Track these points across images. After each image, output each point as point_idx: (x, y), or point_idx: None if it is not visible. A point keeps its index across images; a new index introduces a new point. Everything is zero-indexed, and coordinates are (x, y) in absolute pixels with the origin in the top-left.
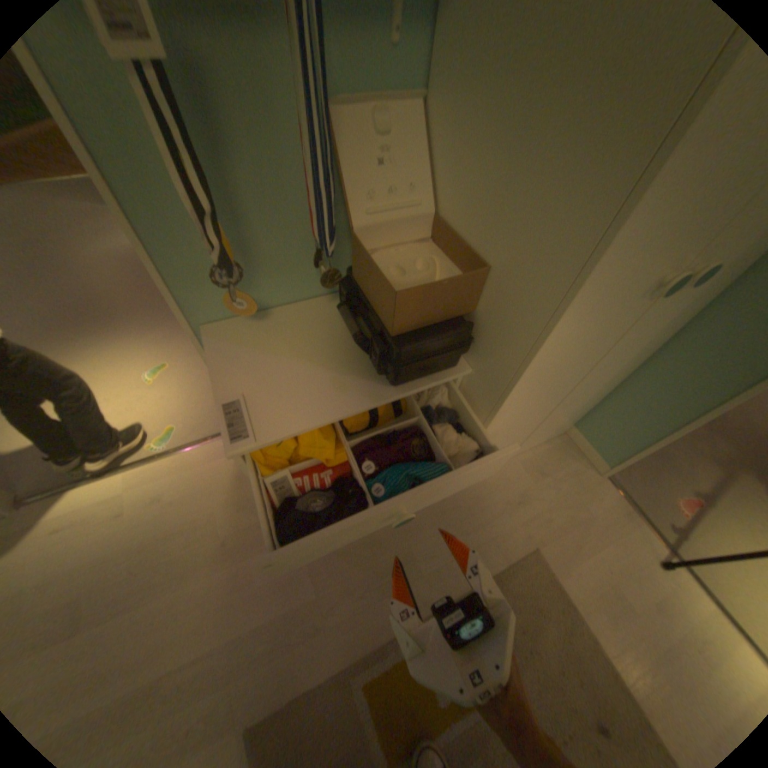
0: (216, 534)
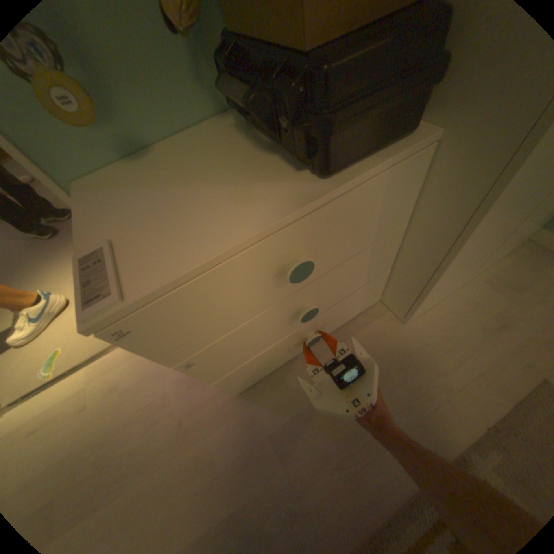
0: (170, 415)
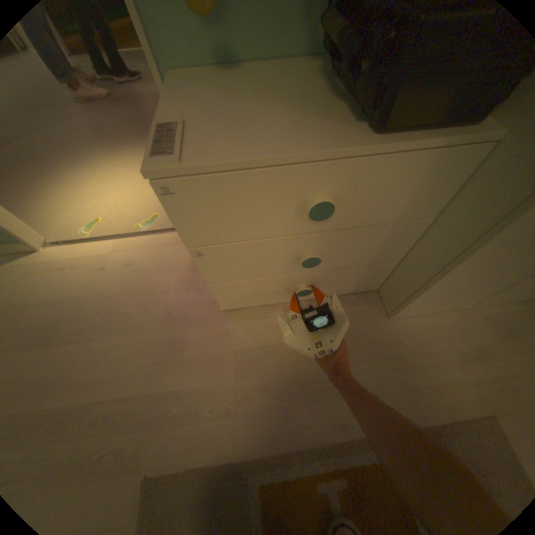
0: (165, 302)
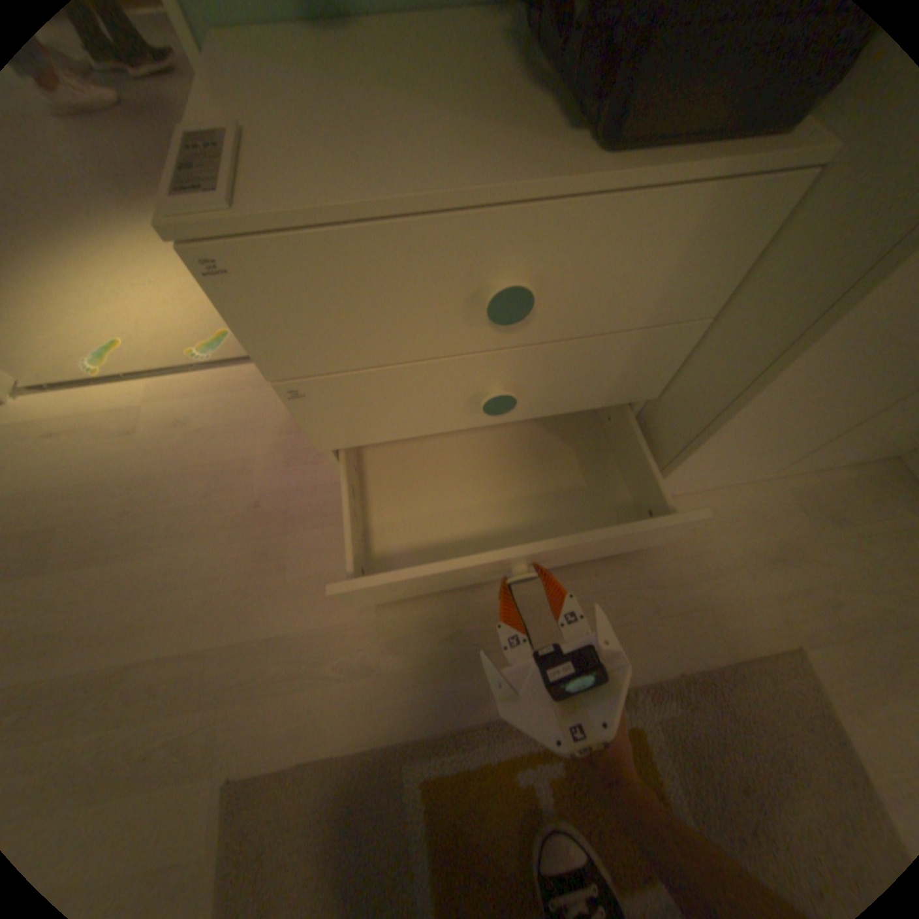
0: (248, 487)
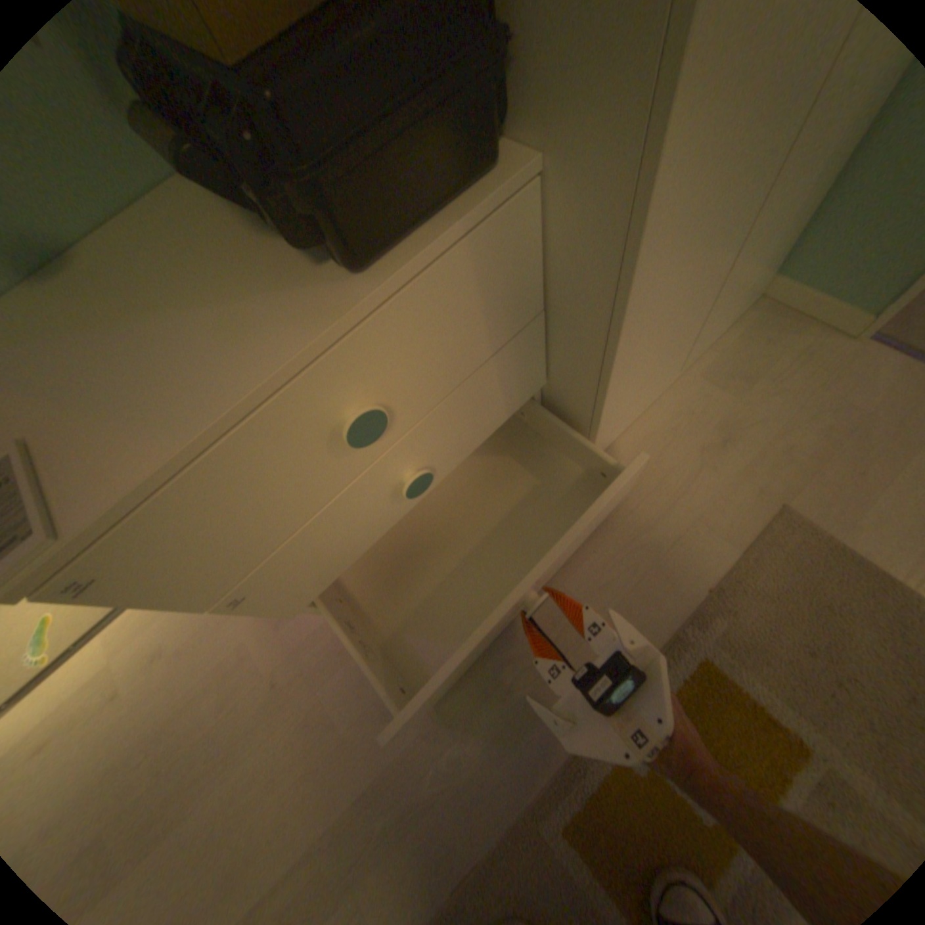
0: (254, 673)
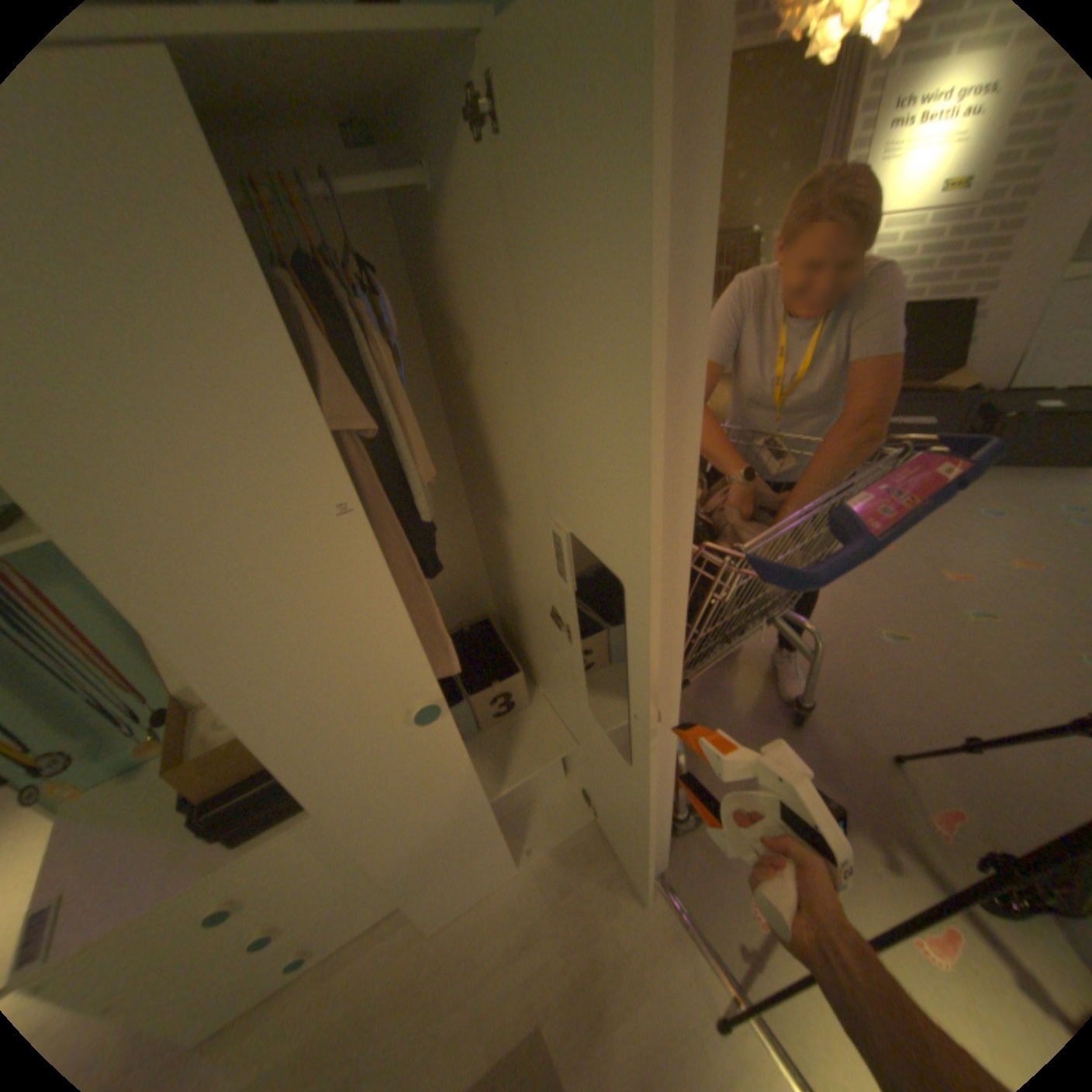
0: None
